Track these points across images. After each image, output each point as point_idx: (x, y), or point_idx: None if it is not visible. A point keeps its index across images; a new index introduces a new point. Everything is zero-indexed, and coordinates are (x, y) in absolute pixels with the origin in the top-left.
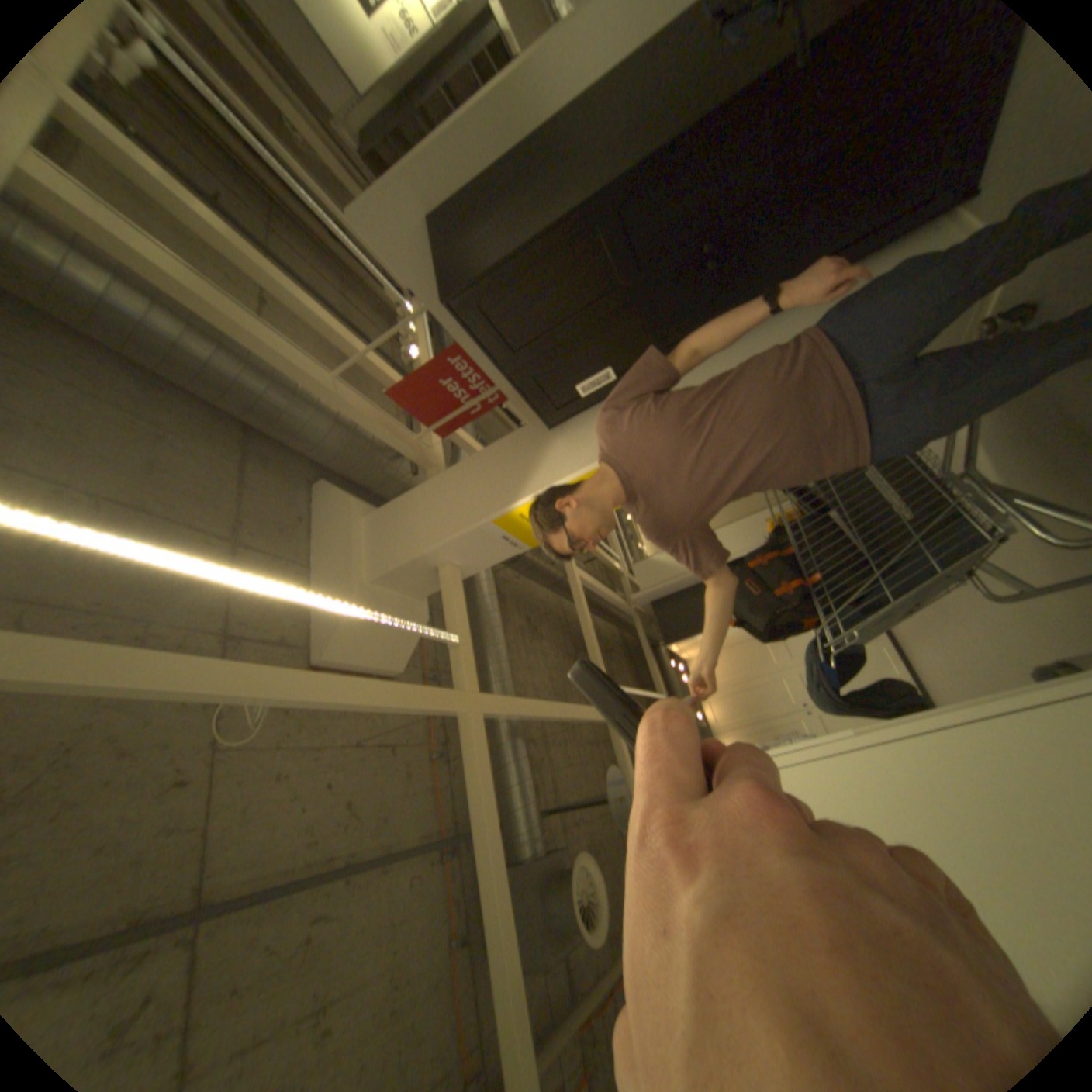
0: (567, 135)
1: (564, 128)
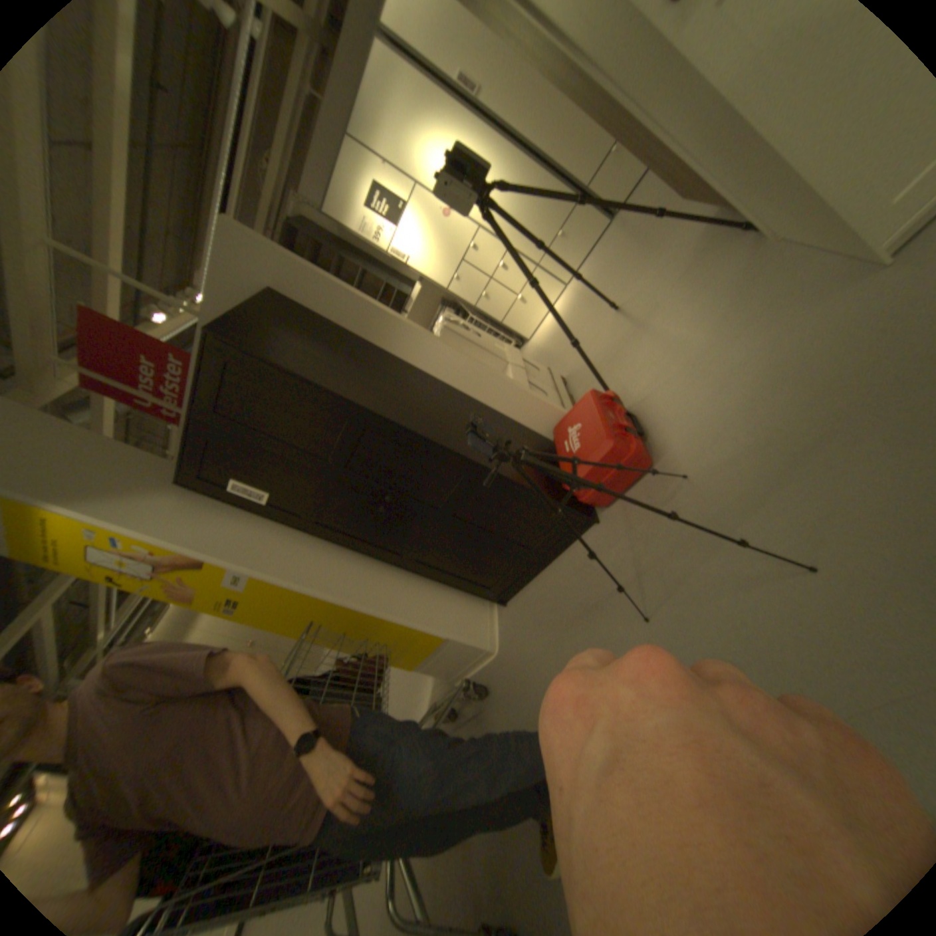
0: (381, 367)
1: (383, 363)
